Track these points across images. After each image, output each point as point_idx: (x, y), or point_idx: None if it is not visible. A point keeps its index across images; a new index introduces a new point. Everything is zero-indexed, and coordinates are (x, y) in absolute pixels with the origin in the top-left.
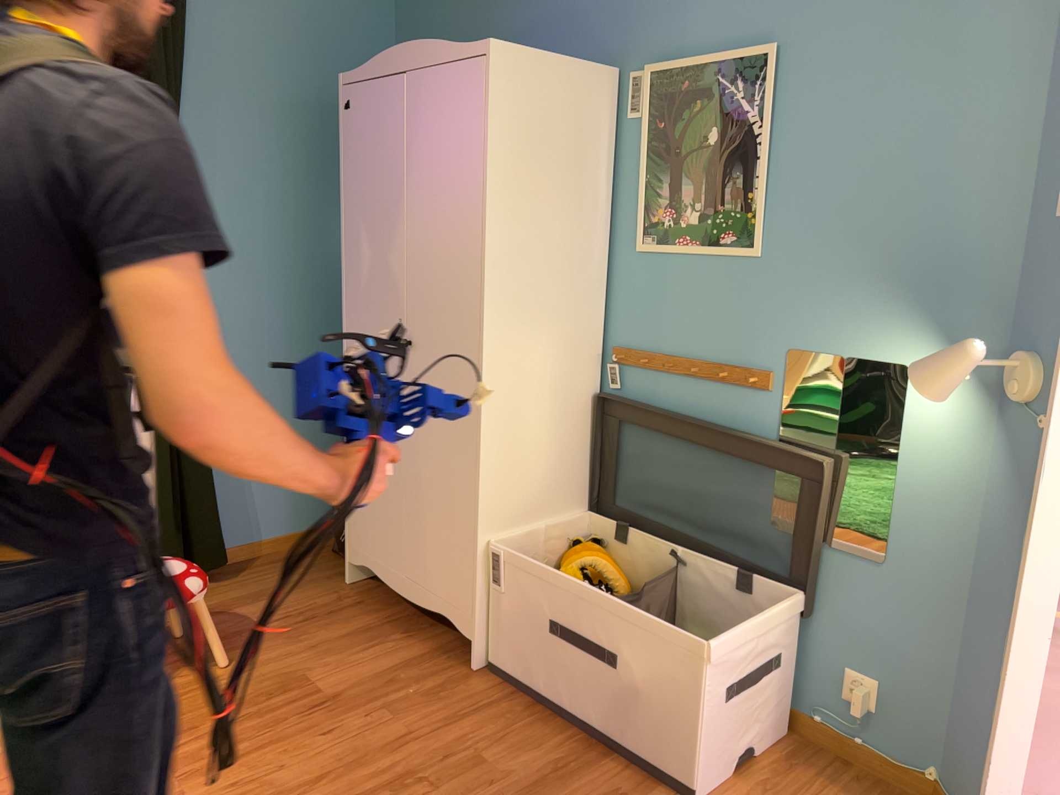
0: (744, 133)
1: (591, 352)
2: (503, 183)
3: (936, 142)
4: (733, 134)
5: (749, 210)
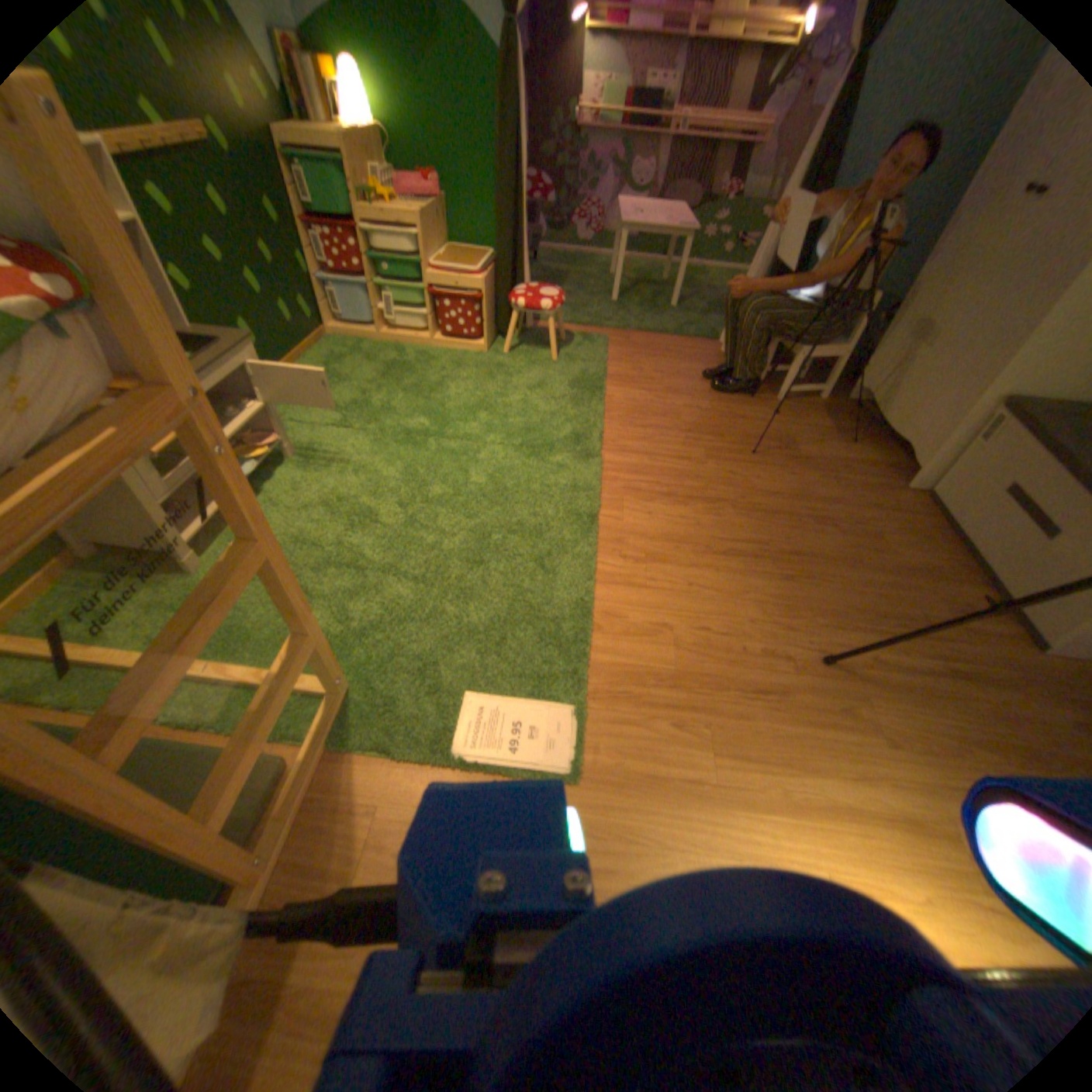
0: None
1: None
2: None
3: None
4: None
5: None
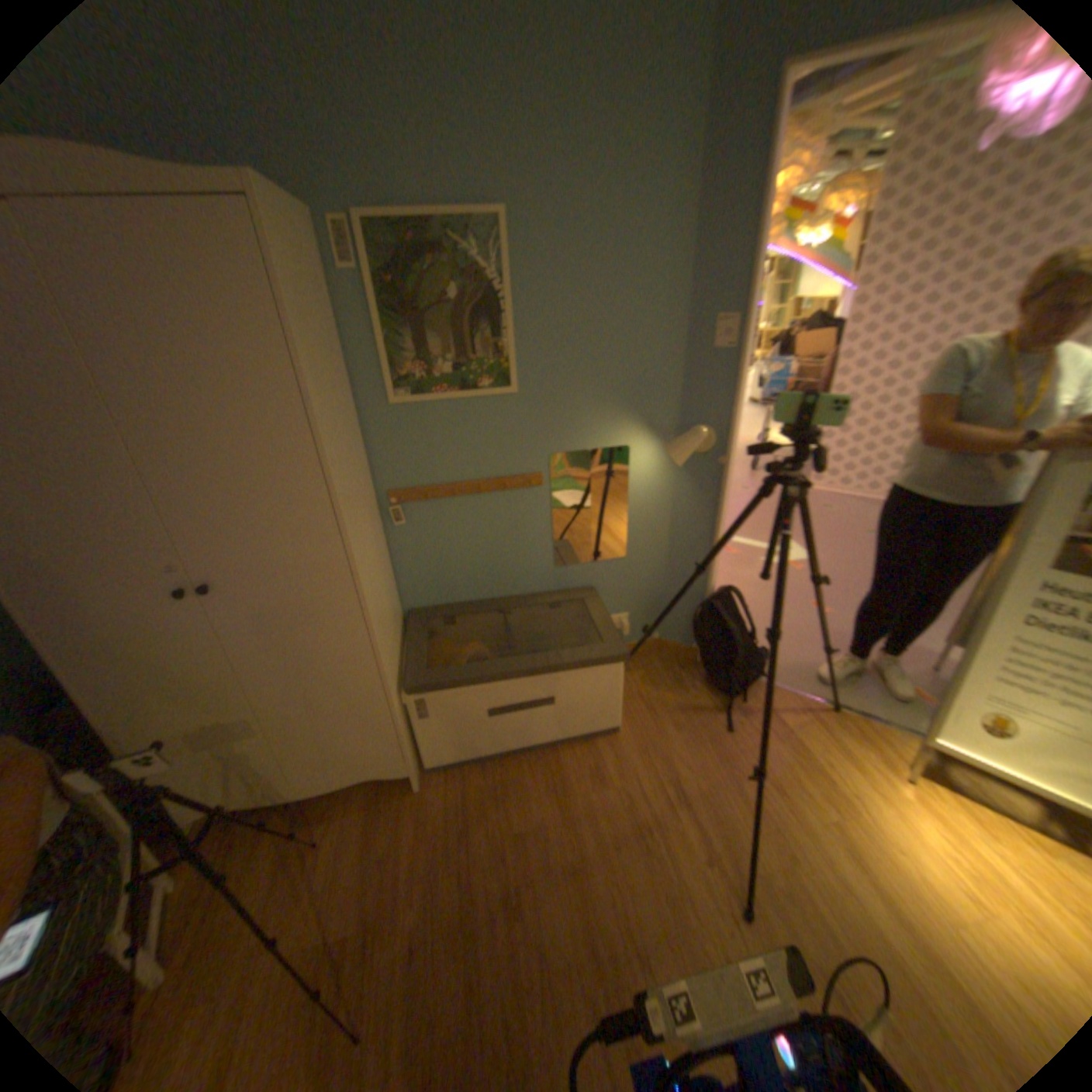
0: (486, 291)
1: (376, 507)
2: (315, 375)
3: (633, 300)
4: (475, 292)
5: (503, 358)
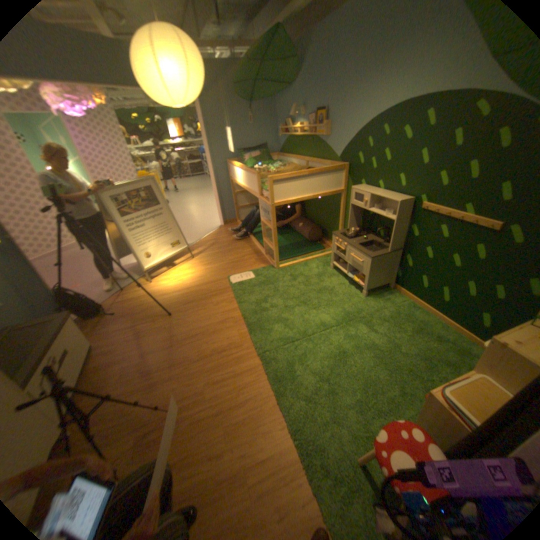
0: None
1: None
2: None
3: None
4: None
5: None
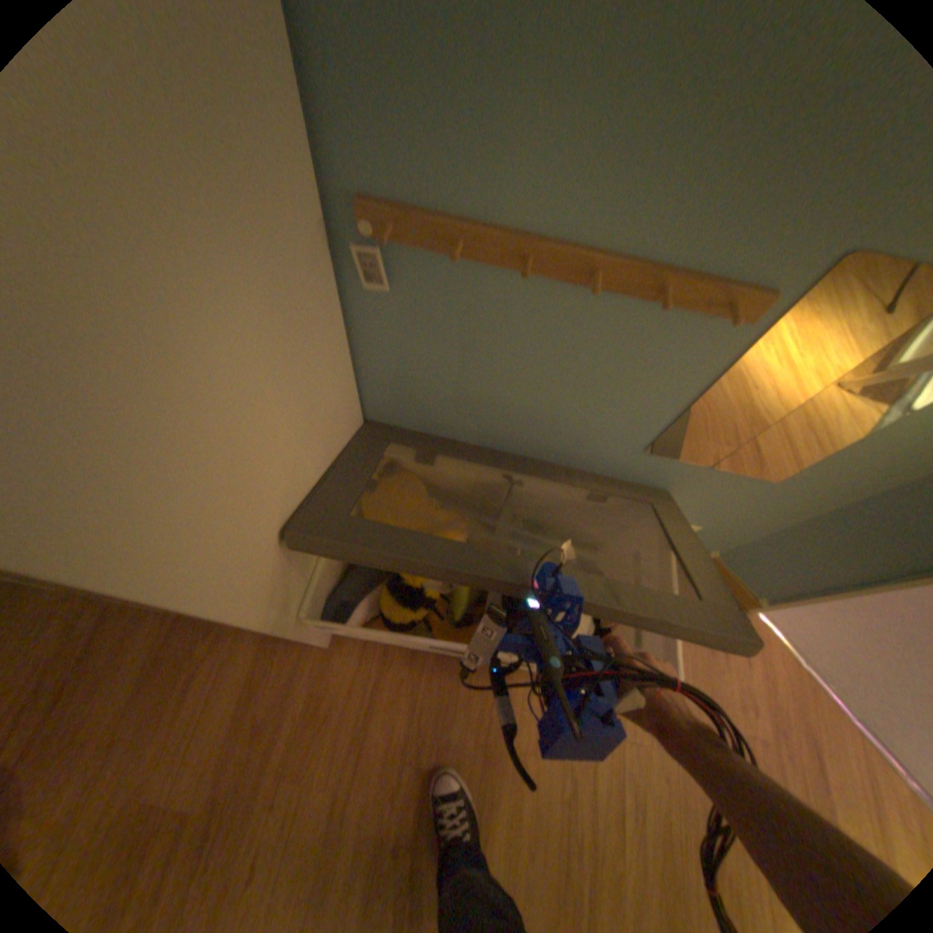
0: None
1: (311, 229)
2: None
3: None
4: None
5: None
